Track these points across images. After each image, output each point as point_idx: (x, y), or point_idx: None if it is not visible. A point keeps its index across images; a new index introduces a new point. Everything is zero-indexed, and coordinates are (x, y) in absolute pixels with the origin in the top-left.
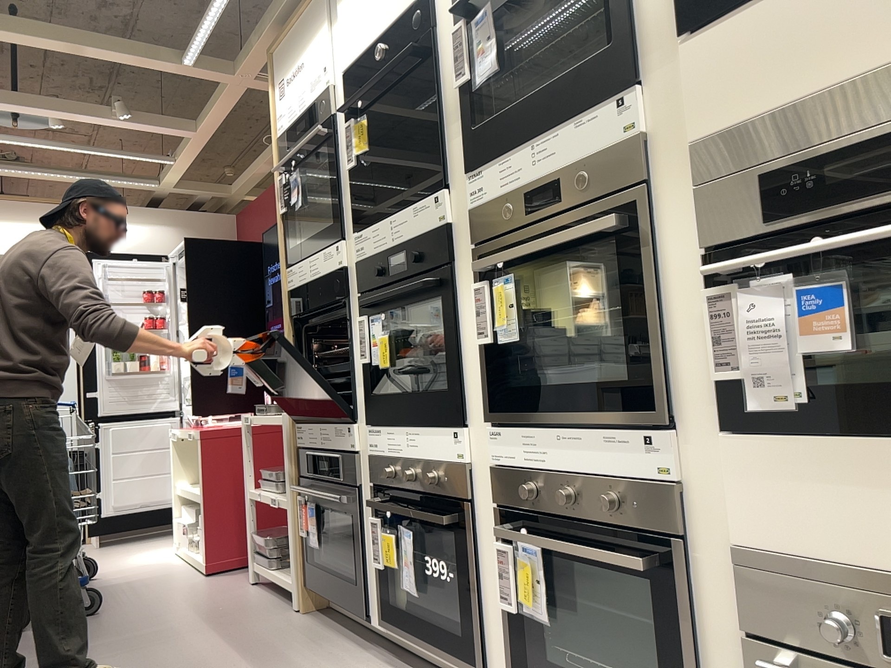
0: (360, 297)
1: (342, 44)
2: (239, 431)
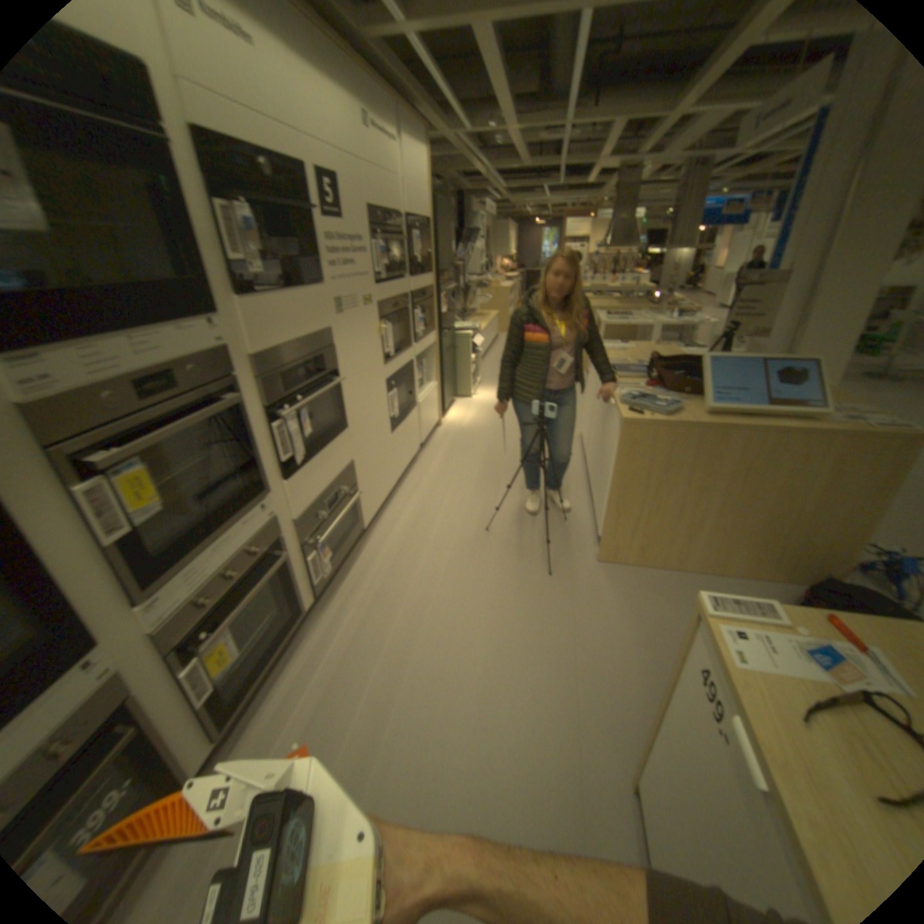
0: None
1: None
2: None
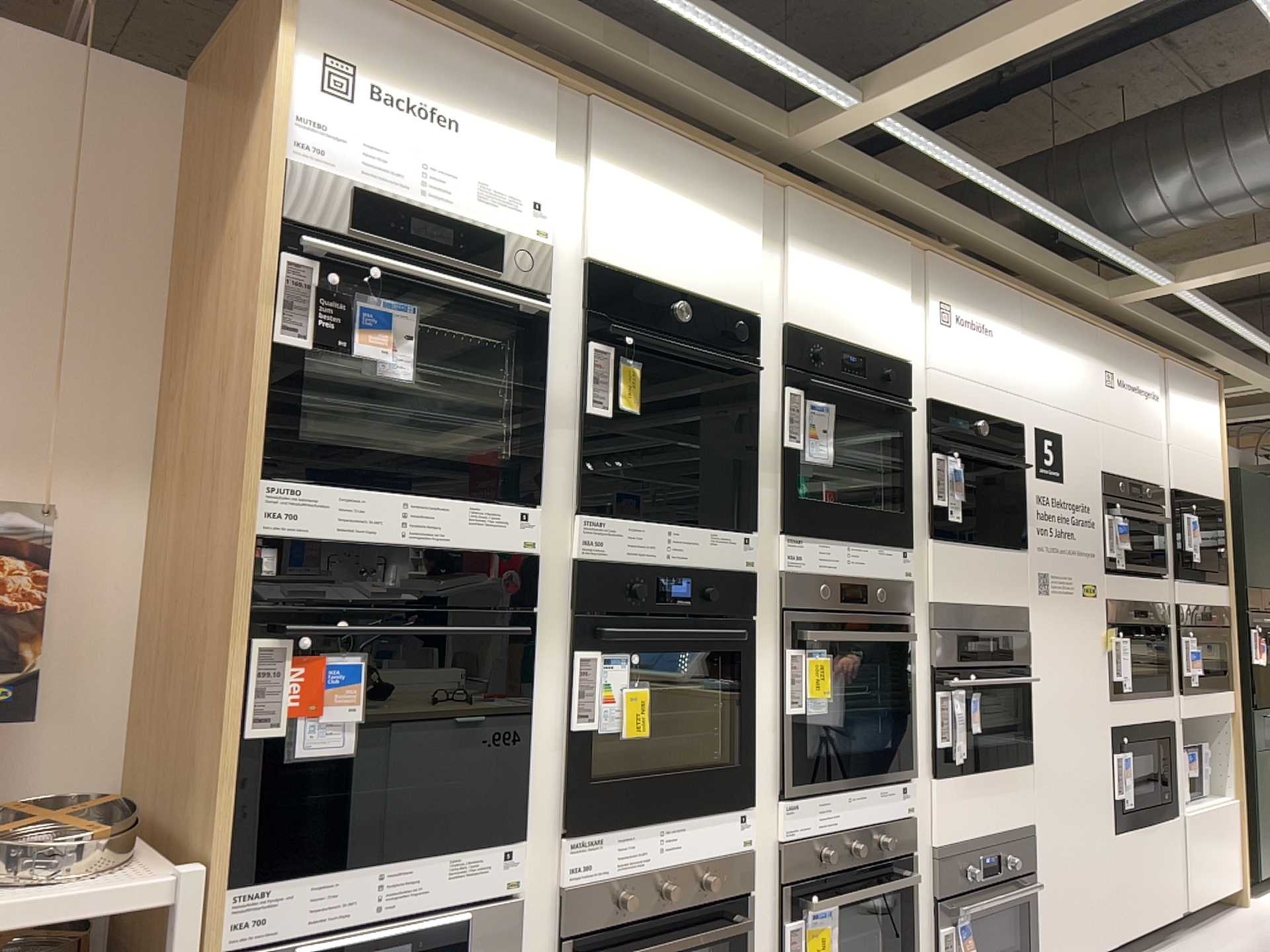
0: (584, 615)
1: (596, 226)
2: None
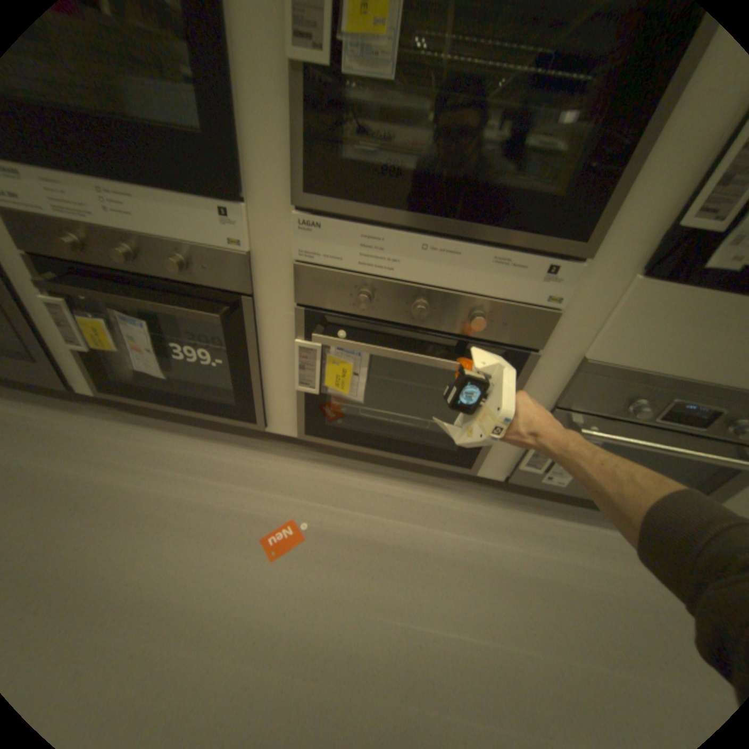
0: None
1: None
2: None
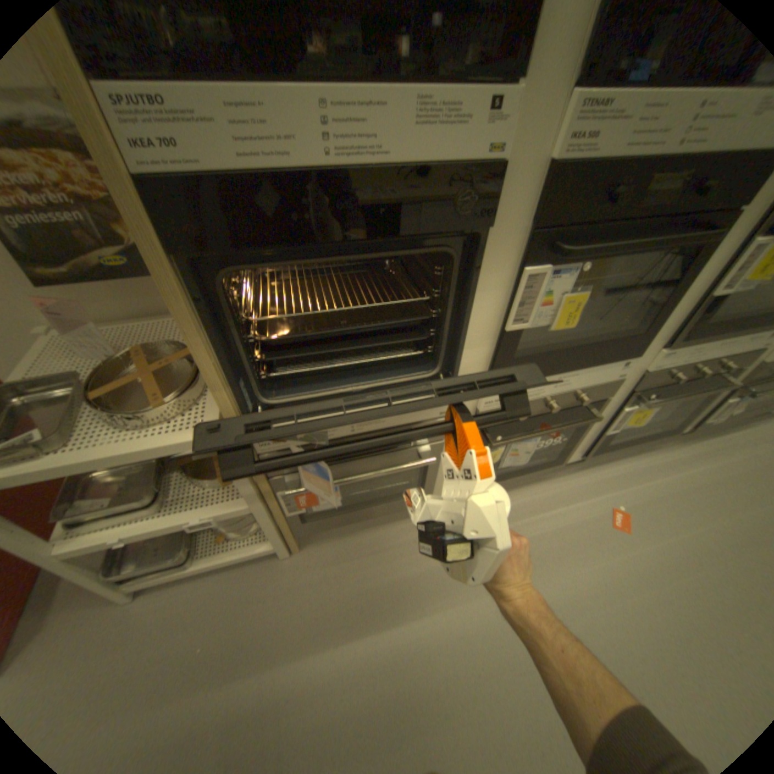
0: (540, 232)
1: None
2: None
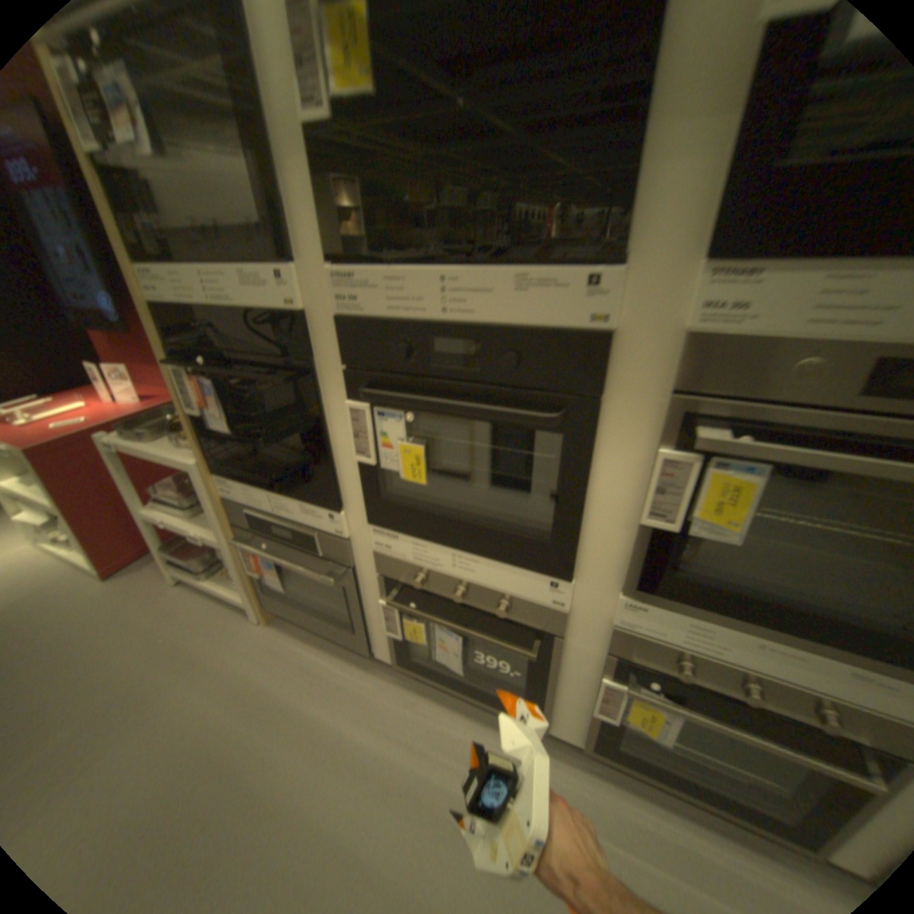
0: (352, 372)
1: None
2: (84, 434)
